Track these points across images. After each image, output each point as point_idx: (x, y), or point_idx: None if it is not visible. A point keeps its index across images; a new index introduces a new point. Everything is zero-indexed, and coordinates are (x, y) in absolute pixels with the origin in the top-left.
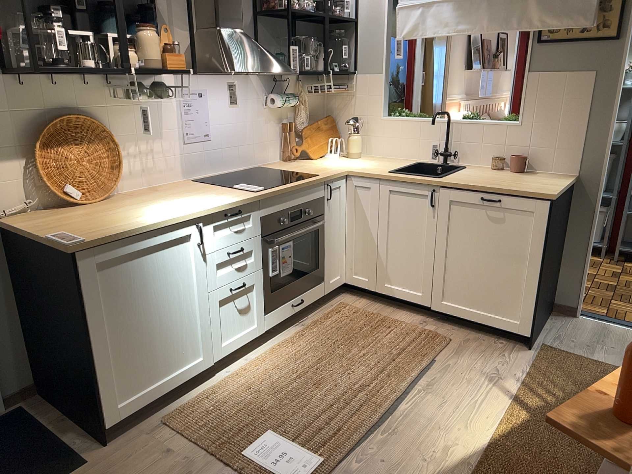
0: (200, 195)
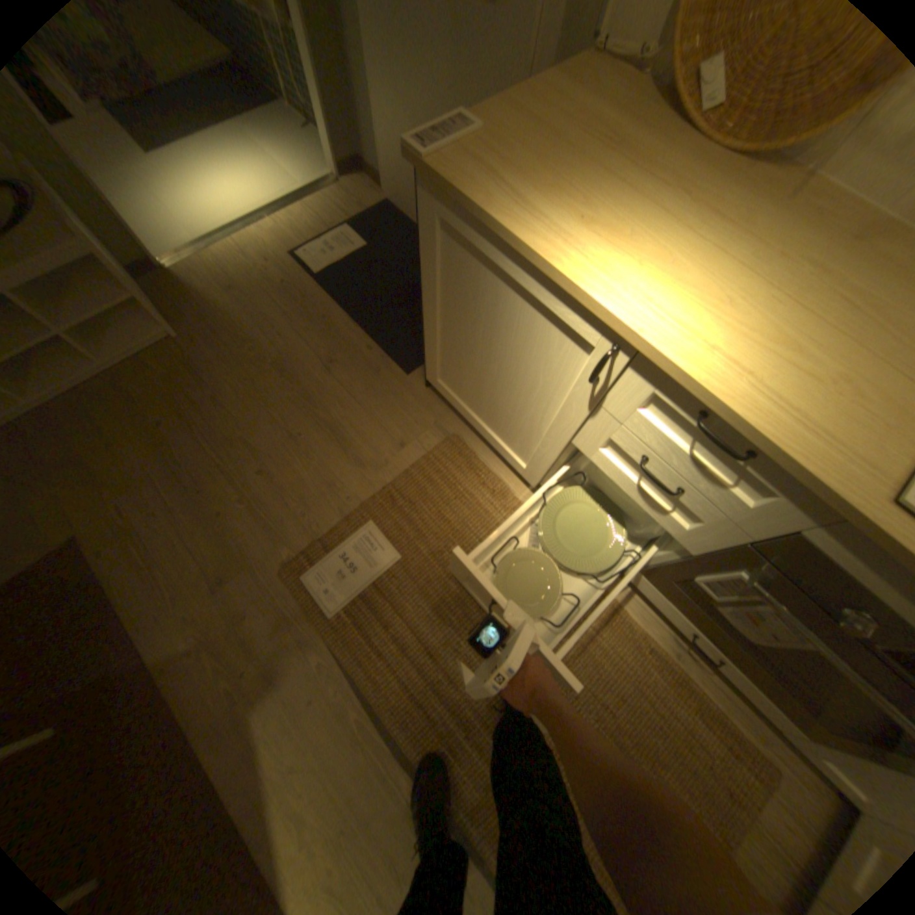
0: (827, 335)
